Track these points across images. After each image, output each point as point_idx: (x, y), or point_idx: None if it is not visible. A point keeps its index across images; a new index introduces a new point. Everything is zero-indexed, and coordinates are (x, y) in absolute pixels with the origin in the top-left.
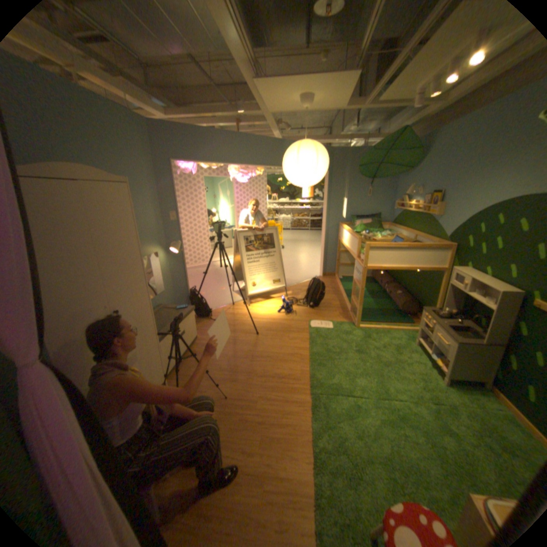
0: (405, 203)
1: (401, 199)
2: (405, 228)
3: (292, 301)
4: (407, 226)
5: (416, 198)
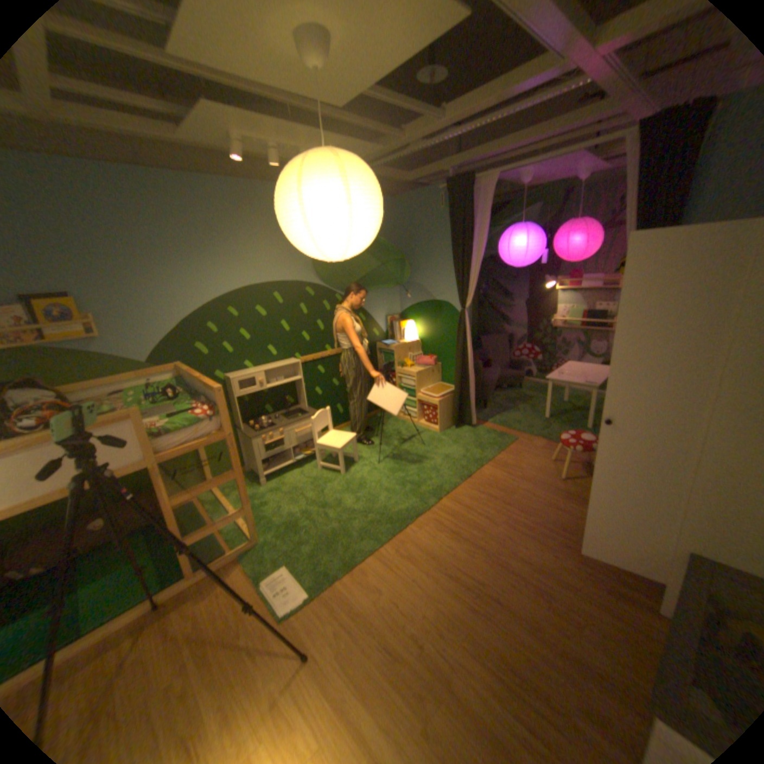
0: None
1: None
2: None
3: None
4: None
5: None
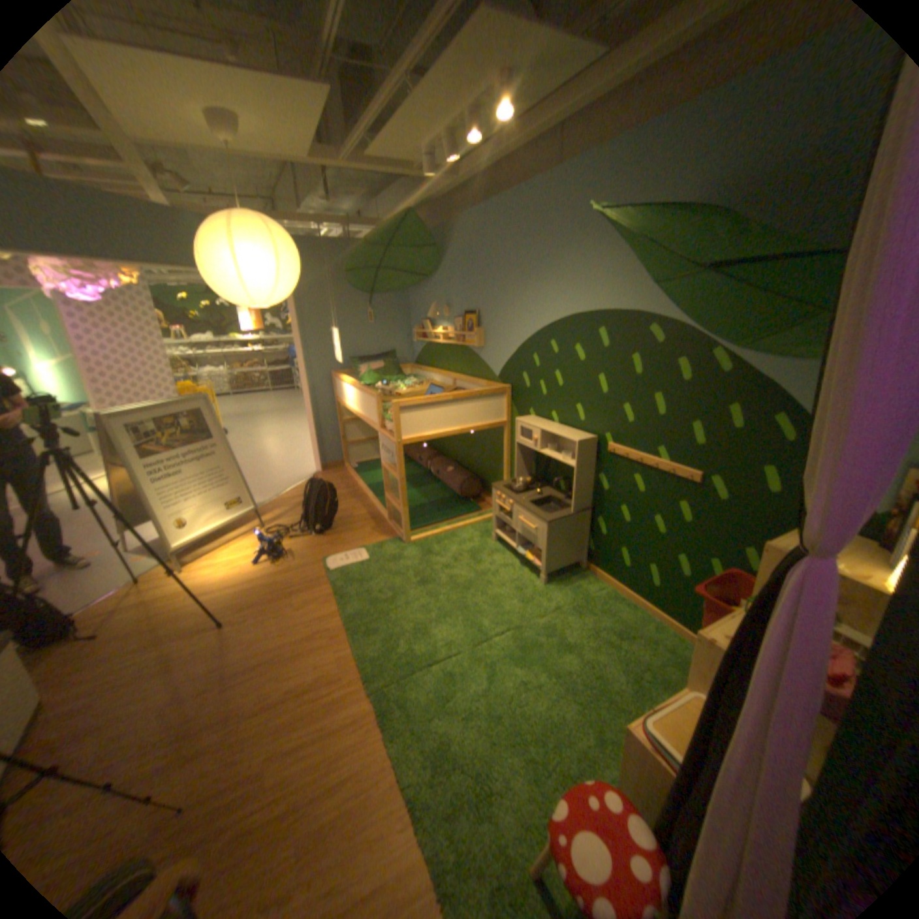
0: (429, 333)
1: (420, 327)
2: (437, 372)
3: (278, 533)
4: (438, 368)
5: (443, 325)
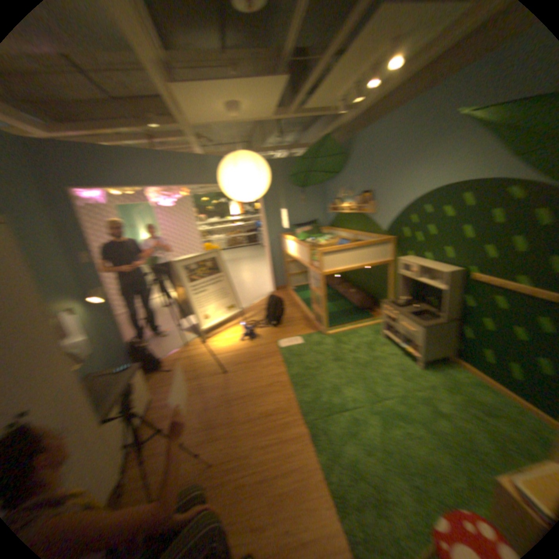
0: (340, 207)
1: (333, 204)
2: (344, 230)
3: (254, 324)
4: (345, 228)
5: (349, 201)
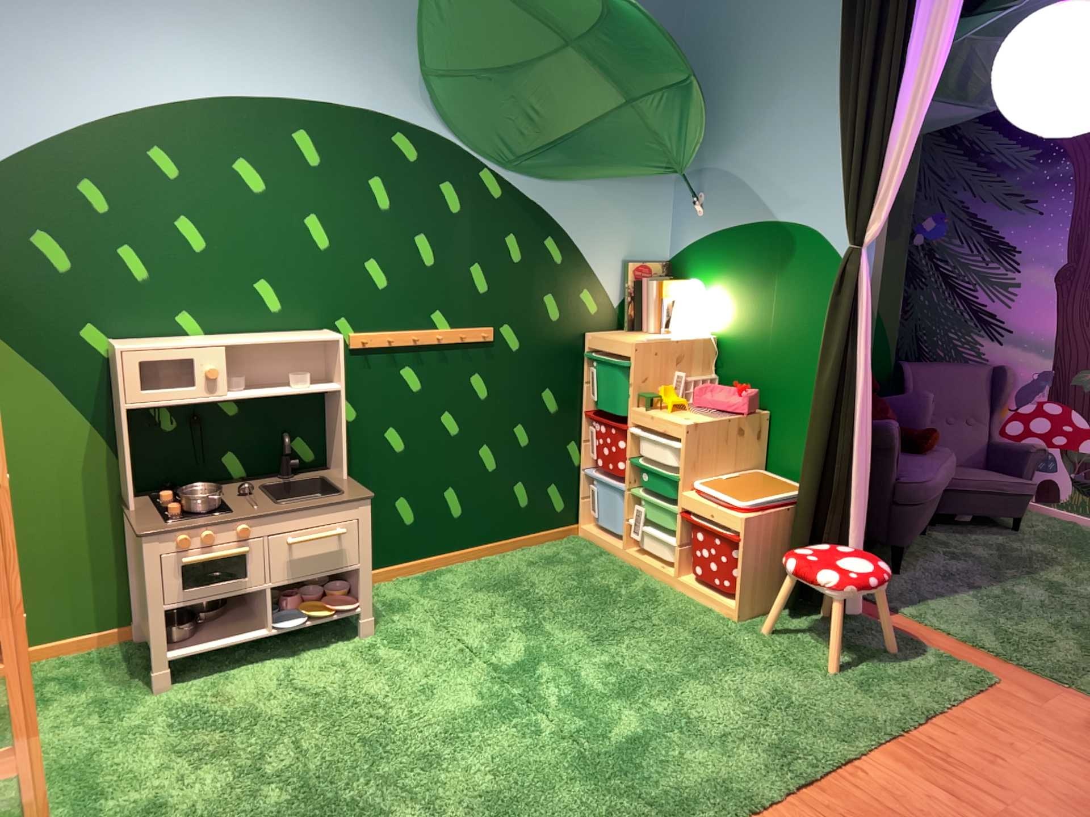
0: None
1: None
2: None
3: None
4: None
5: None
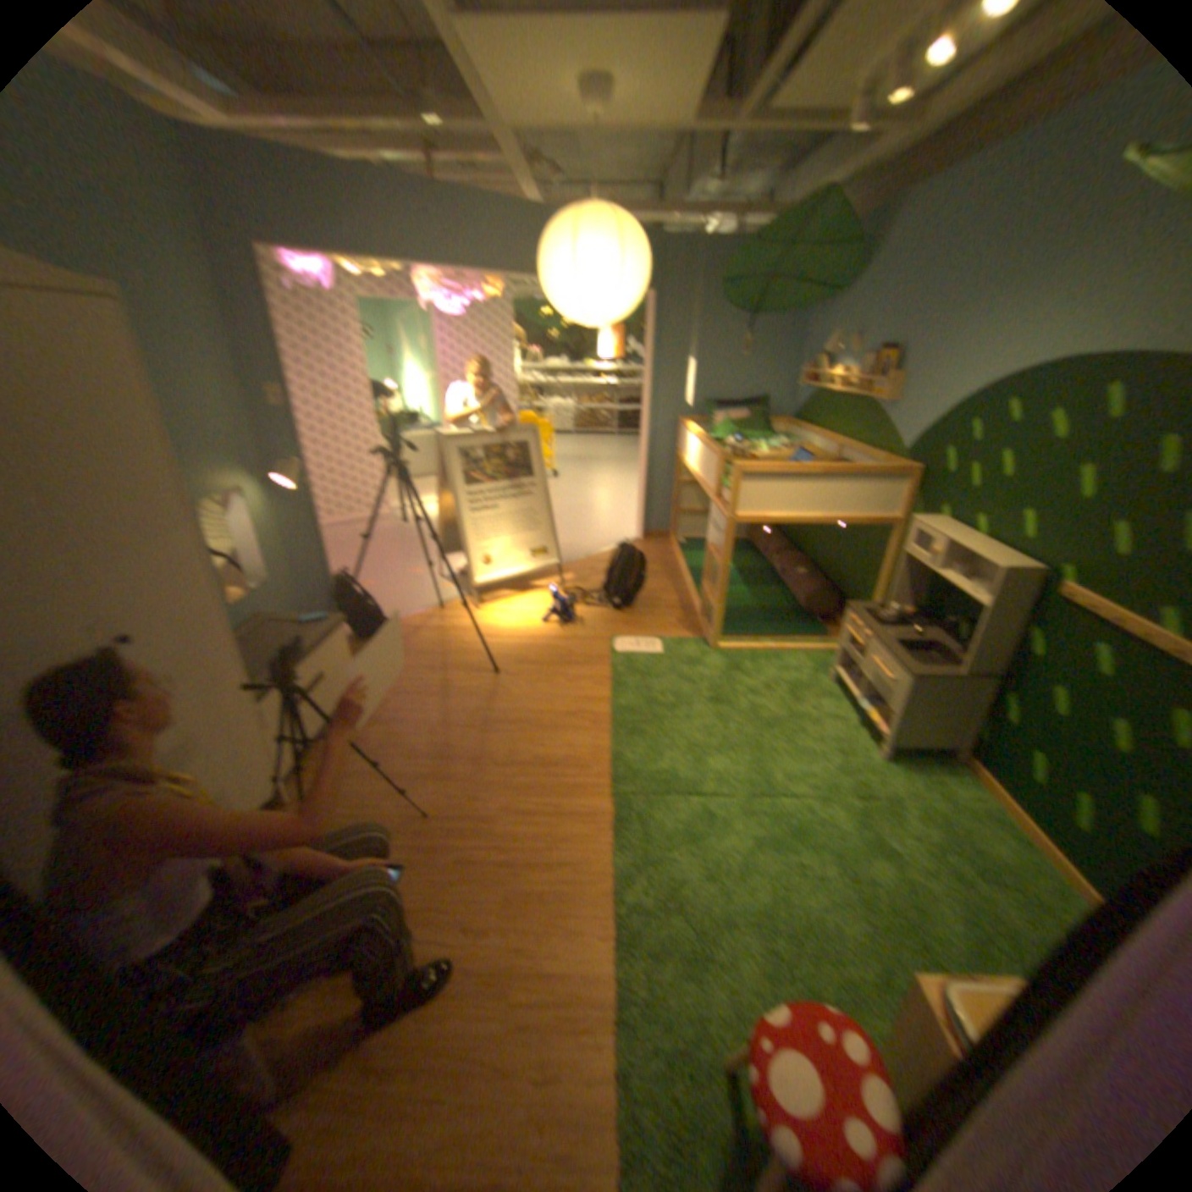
0: (821, 374)
1: (811, 364)
2: (818, 431)
3: (573, 595)
4: (822, 426)
5: (844, 363)
